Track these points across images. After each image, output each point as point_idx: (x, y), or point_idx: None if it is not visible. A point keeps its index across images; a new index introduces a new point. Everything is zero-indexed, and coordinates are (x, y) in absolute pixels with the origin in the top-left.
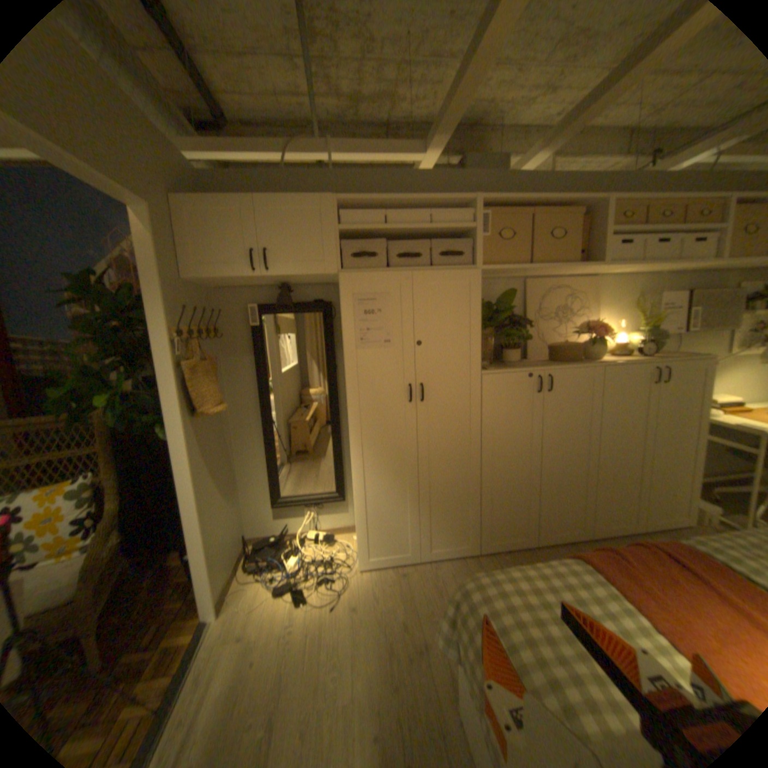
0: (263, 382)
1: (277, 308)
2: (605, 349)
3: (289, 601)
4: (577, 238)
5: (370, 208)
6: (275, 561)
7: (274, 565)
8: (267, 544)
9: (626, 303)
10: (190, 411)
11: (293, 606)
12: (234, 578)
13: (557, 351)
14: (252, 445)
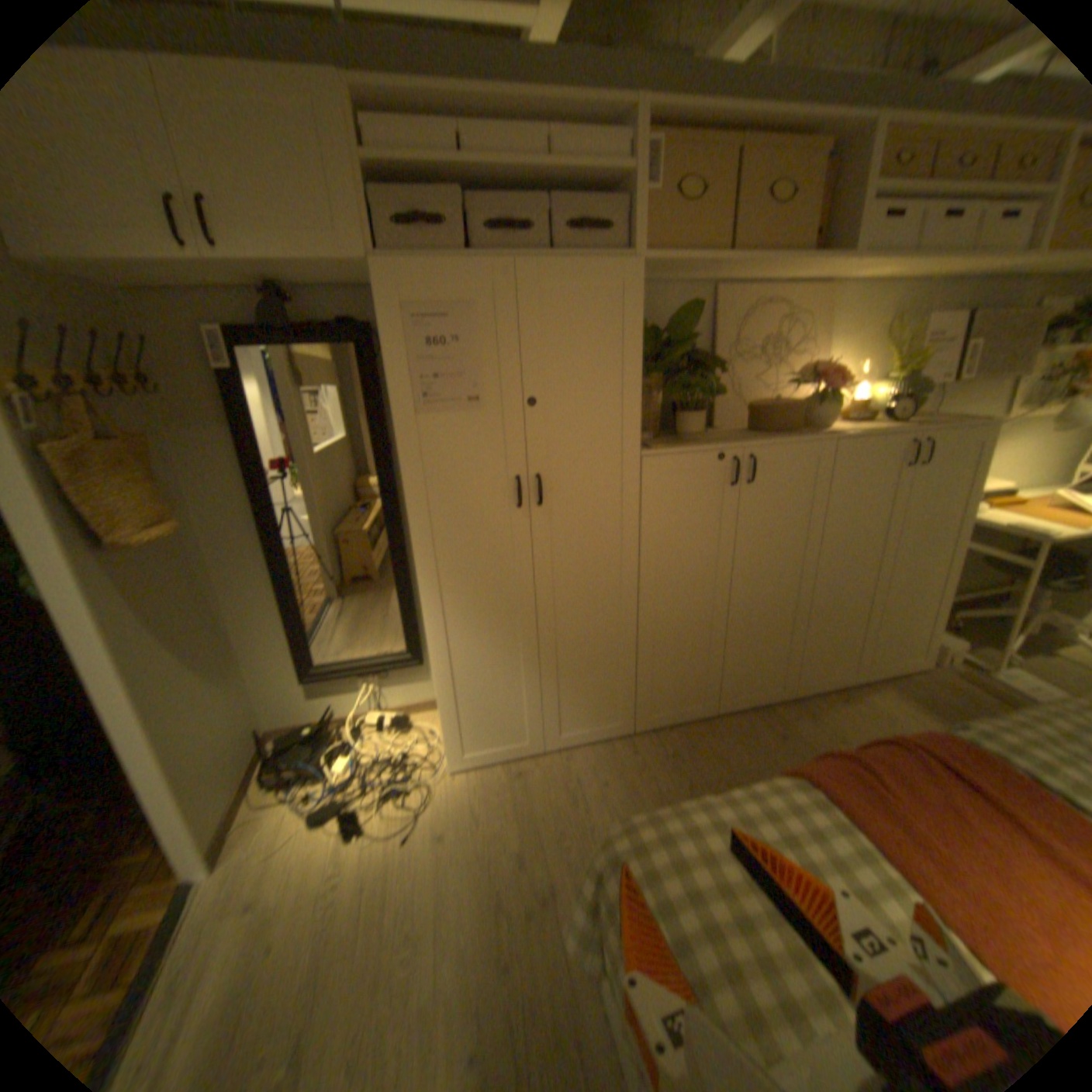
0: (255, 477)
1: (259, 333)
2: (839, 410)
3: (335, 834)
4: (812, 205)
5: (427, 117)
6: (308, 773)
7: (309, 778)
8: (297, 743)
9: (873, 331)
10: (88, 544)
11: (341, 843)
12: (241, 803)
13: (763, 415)
14: (251, 587)
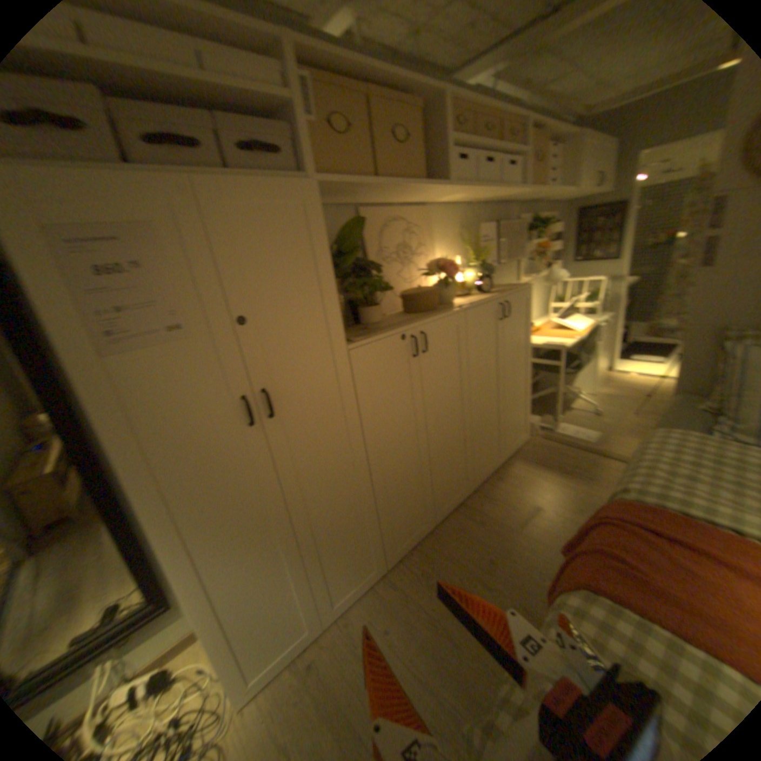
0: None
1: None
2: (454, 289)
3: None
4: (413, 147)
5: None
6: None
7: None
8: None
9: (451, 236)
10: None
11: None
12: None
13: (413, 300)
14: None
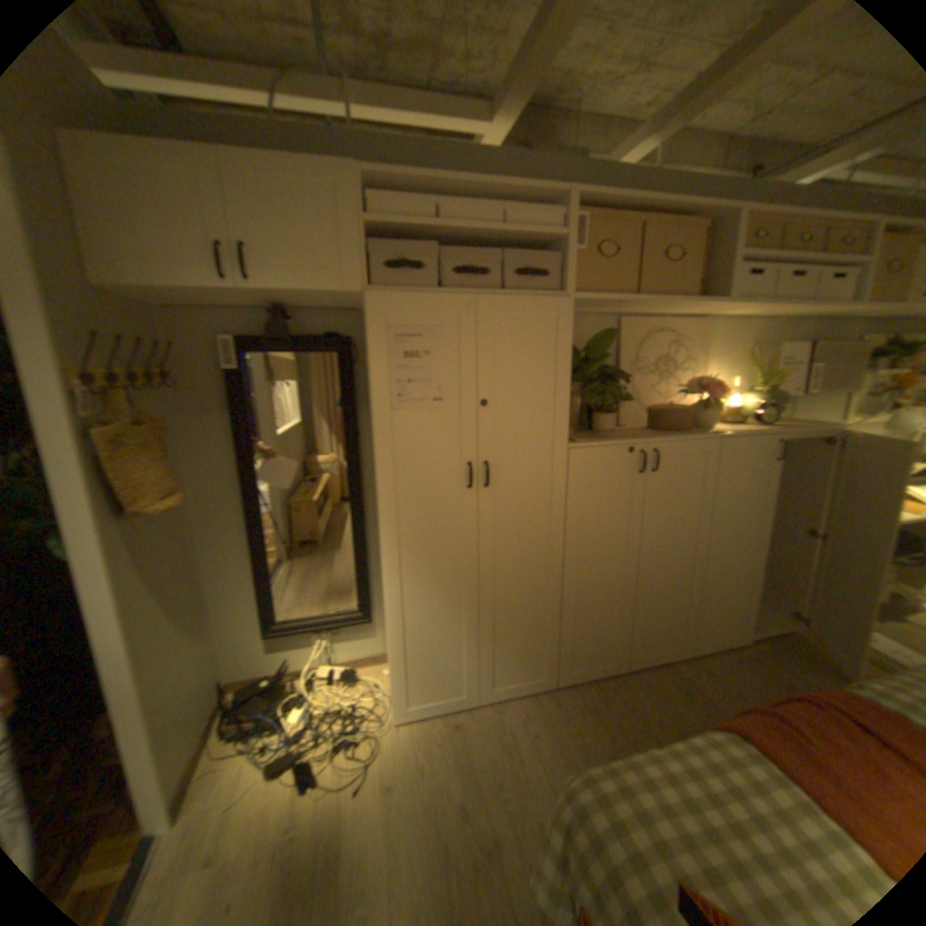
0: (244, 456)
1: (264, 342)
2: (719, 415)
3: (290, 784)
4: (694, 264)
5: (412, 192)
6: (267, 724)
7: (266, 728)
8: (254, 694)
9: (738, 355)
10: (111, 511)
11: (296, 793)
12: (201, 752)
13: (660, 417)
14: (228, 550)
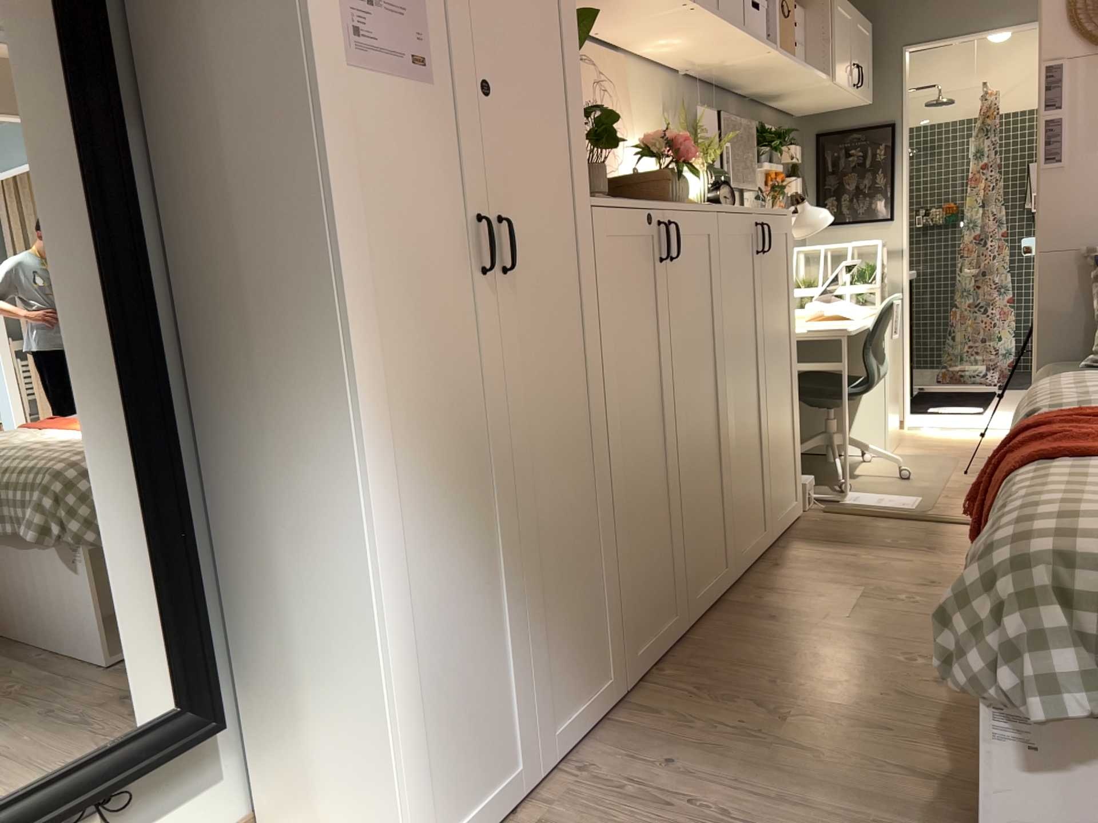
0: None
1: None
2: (685, 185)
3: None
4: None
5: None
6: None
7: None
8: None
9: (649, 118)
10: None
11: None
12: None
13: (632, 182)
14: None
